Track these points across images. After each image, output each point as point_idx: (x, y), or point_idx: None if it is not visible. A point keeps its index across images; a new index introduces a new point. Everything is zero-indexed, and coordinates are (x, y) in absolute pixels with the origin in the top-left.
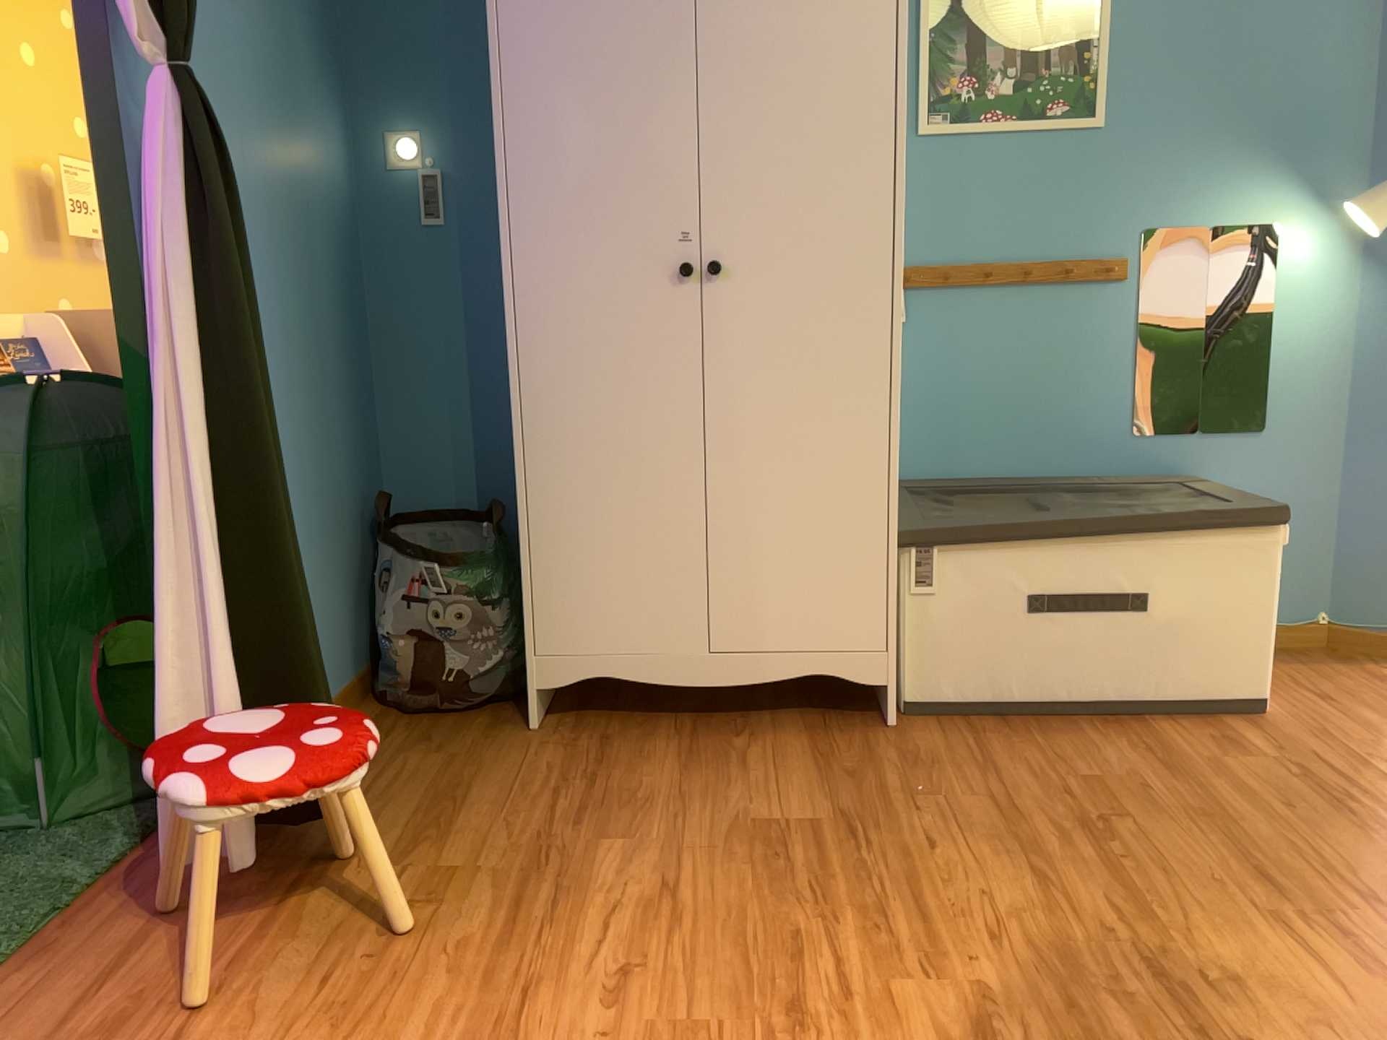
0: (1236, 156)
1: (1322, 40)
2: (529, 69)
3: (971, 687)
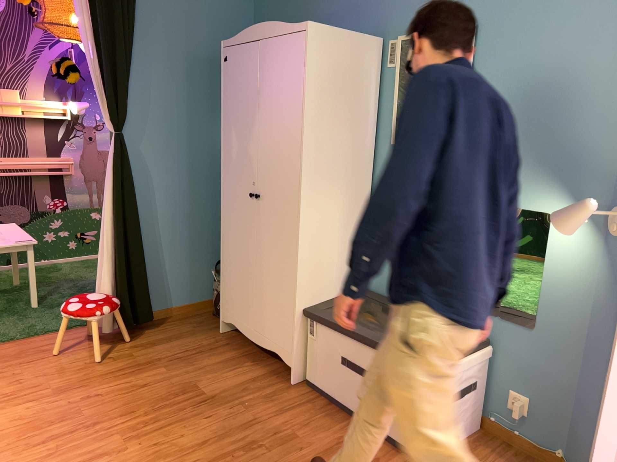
0: (530, 172)
1: (586, 109)
2: (227, 123)
3: (322, 385)
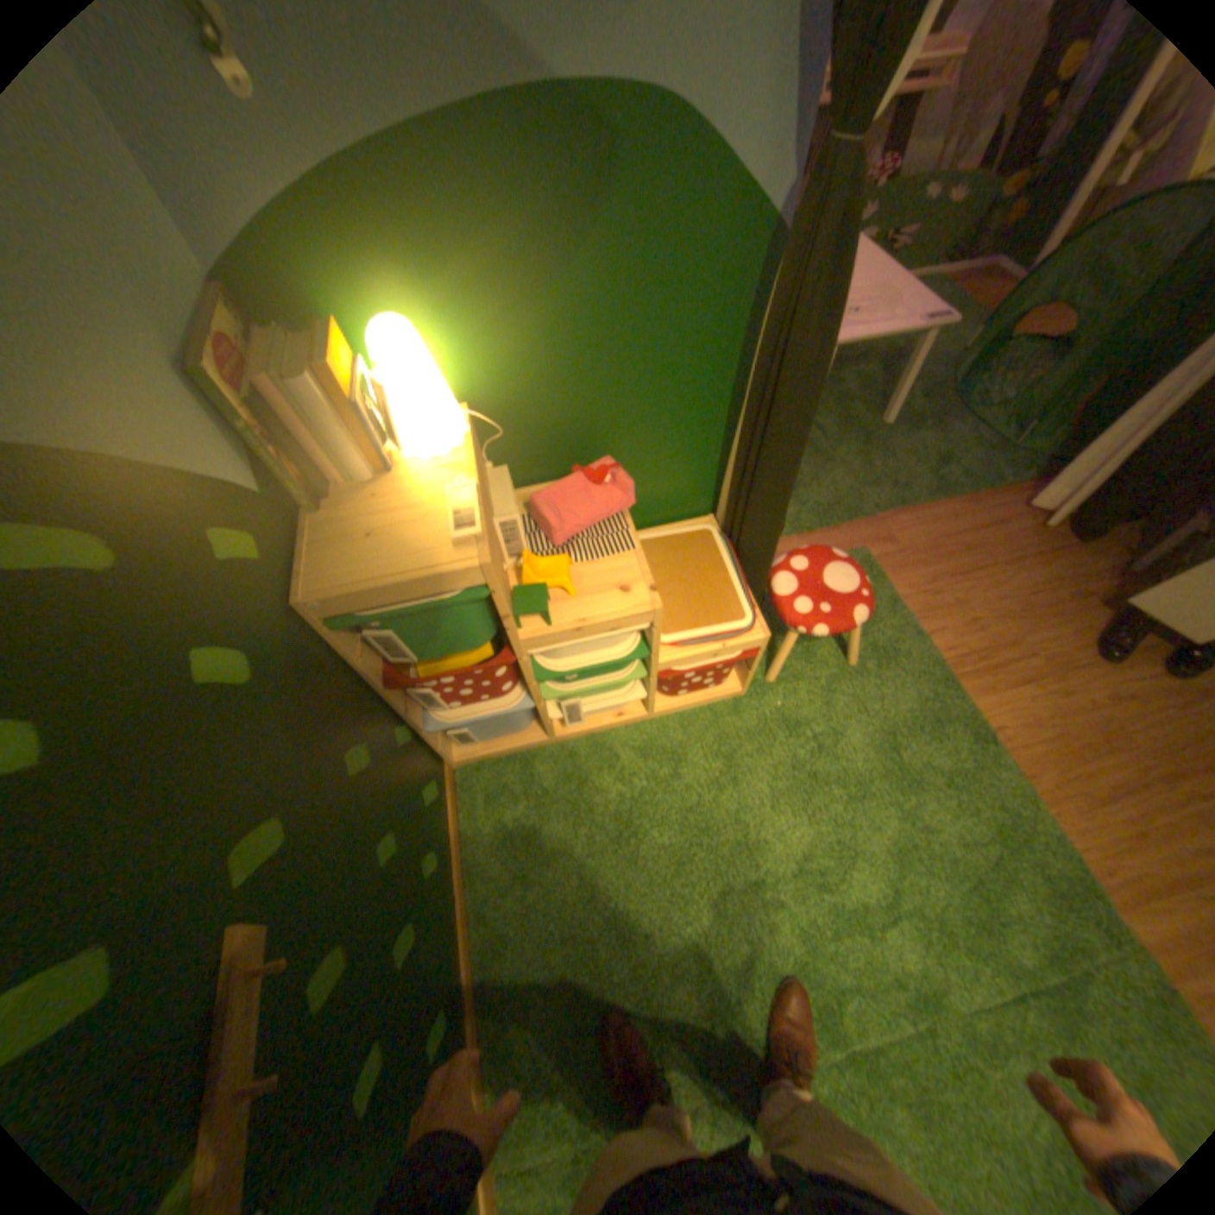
0: None
1: None
2: None
3: None
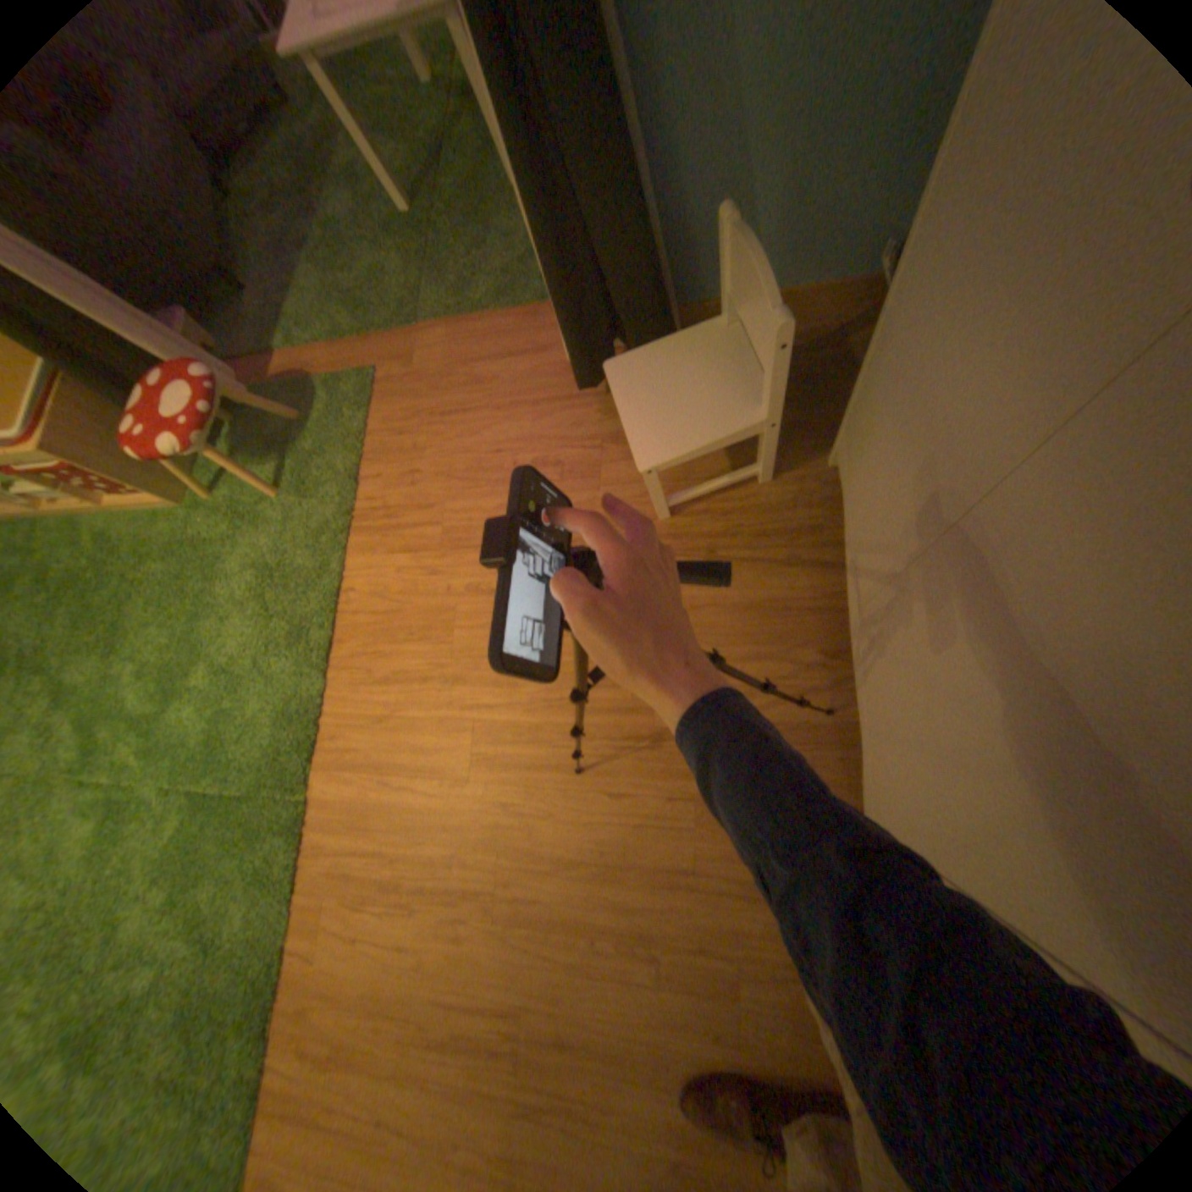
0: None
1: None
2: None
3: None
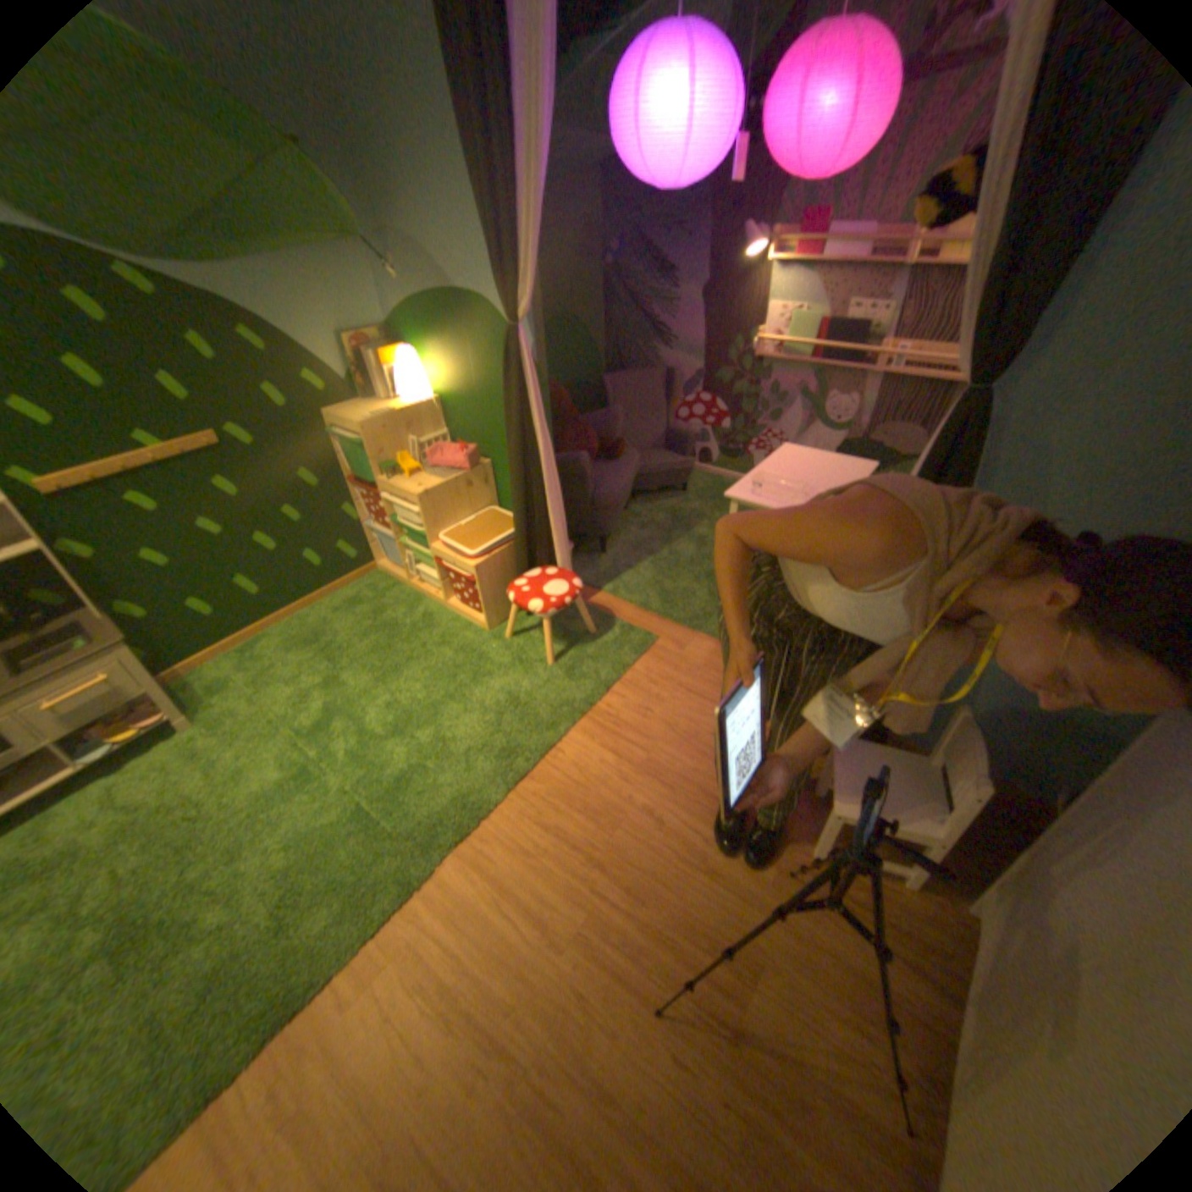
0: None
1: None
2: None
3: None
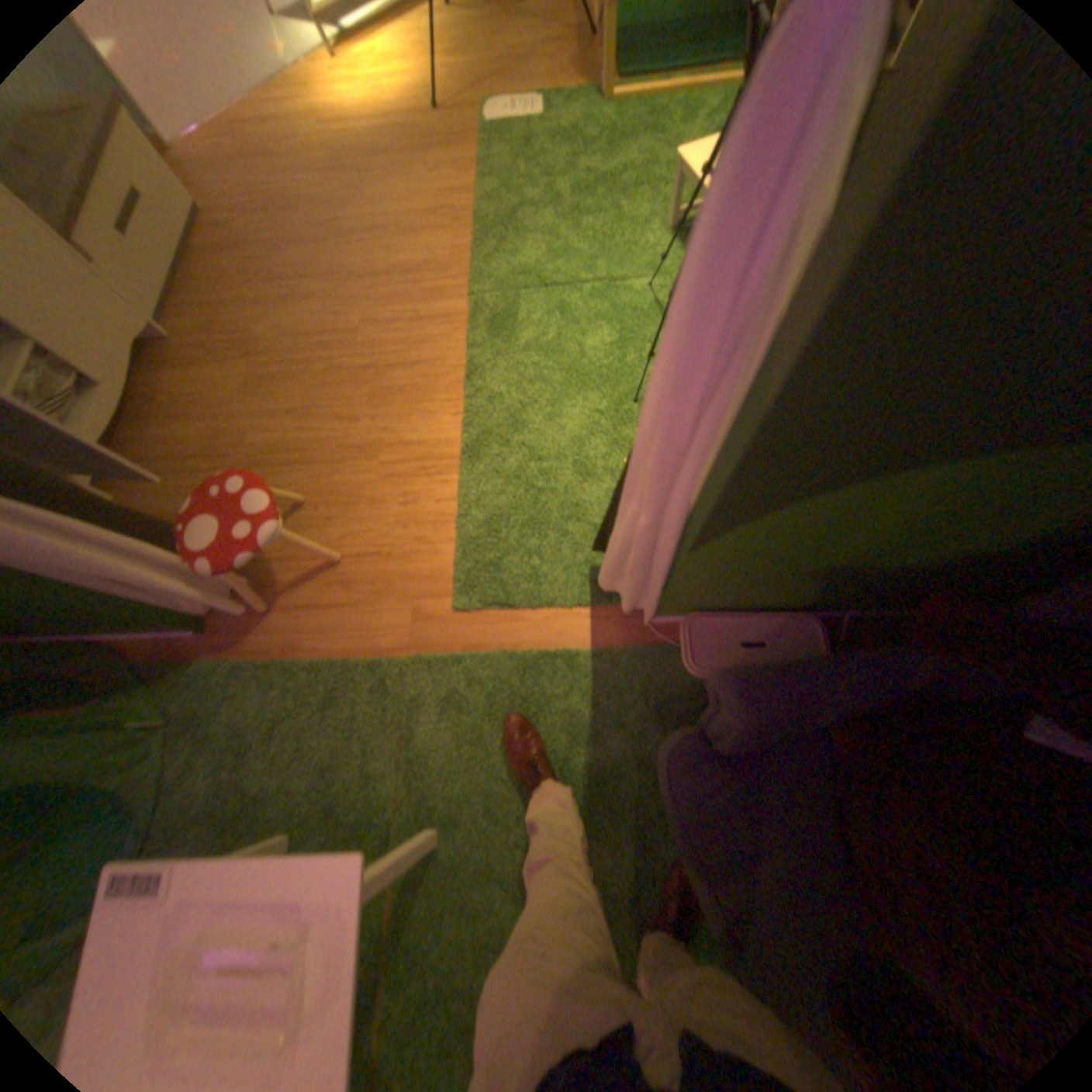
0: None
1: None
2: None
3: (148, 294)
